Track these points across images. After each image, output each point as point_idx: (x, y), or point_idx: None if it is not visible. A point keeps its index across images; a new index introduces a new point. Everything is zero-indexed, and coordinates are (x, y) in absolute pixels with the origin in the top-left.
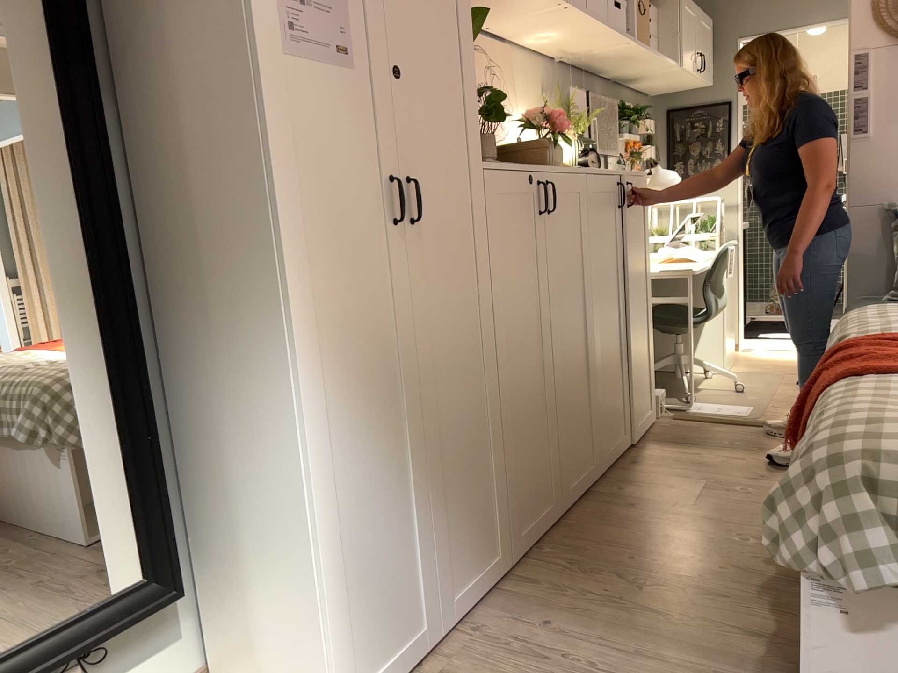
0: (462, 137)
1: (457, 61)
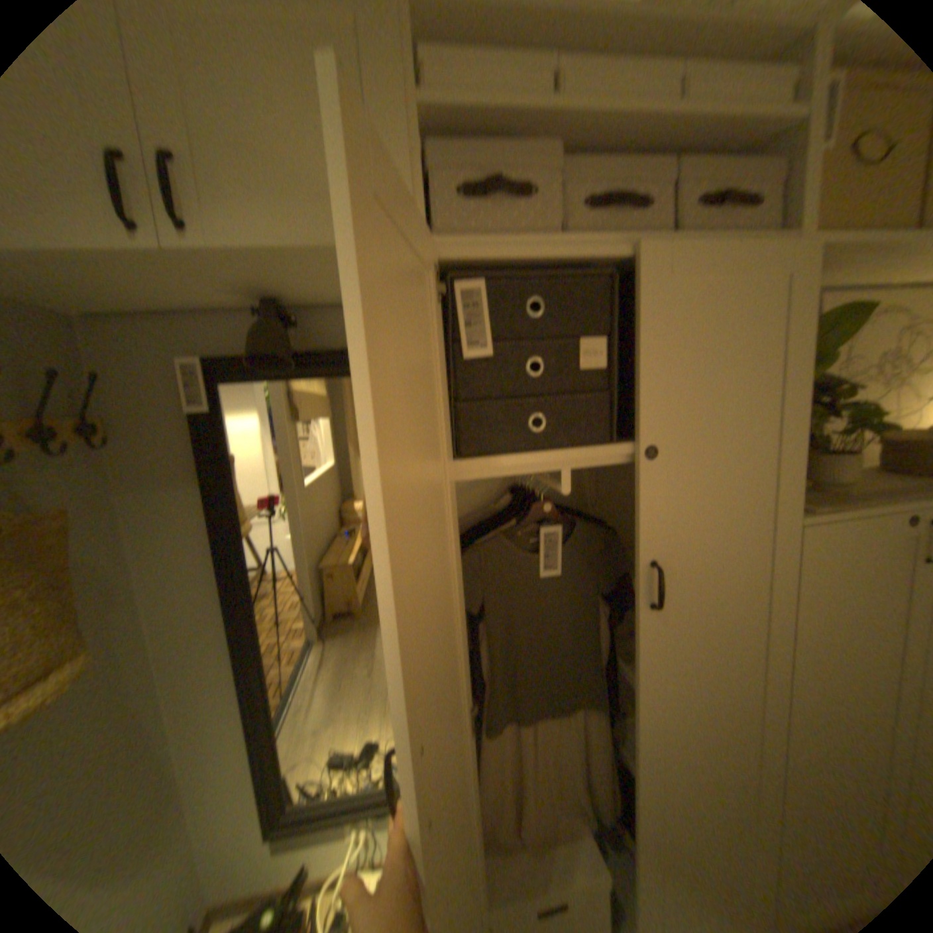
0: (782, 482)
1: (788, 394)
